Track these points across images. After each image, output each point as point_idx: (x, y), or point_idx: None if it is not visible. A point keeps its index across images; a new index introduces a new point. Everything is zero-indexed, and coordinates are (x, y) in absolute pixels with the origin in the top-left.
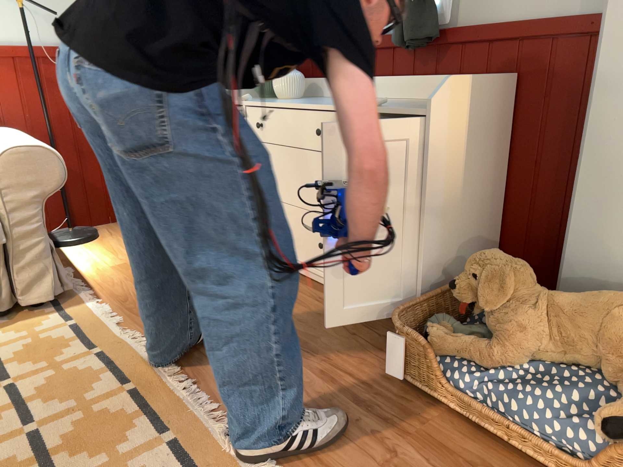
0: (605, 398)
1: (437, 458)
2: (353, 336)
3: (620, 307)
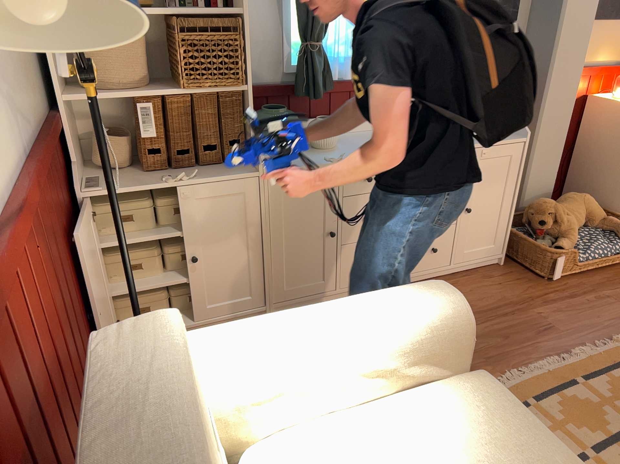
0: (603, 232)
1: (609, 287)
2: (502, 284)
3: (584, 199)
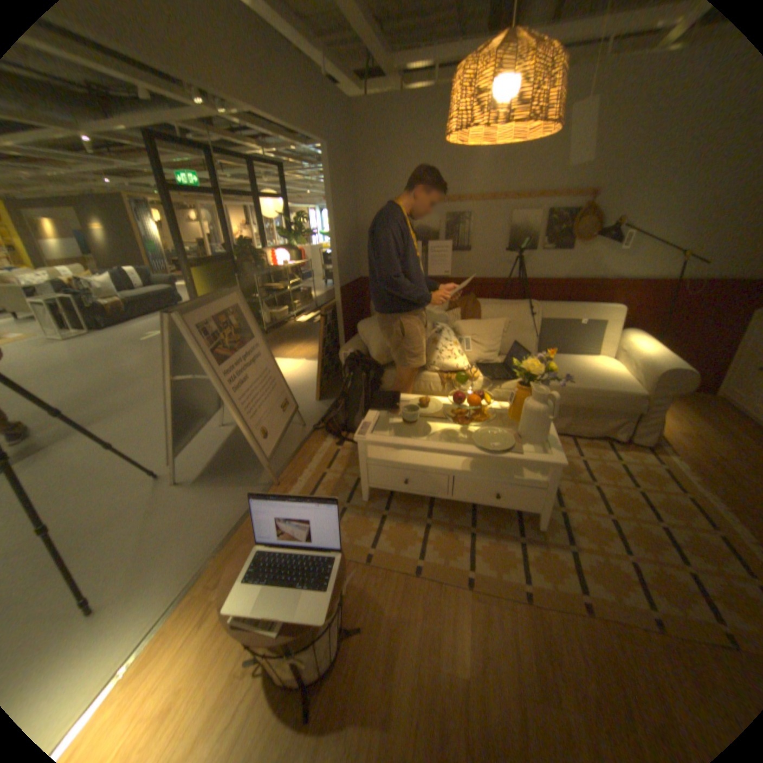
0: None
1: None
2: None
3: None
